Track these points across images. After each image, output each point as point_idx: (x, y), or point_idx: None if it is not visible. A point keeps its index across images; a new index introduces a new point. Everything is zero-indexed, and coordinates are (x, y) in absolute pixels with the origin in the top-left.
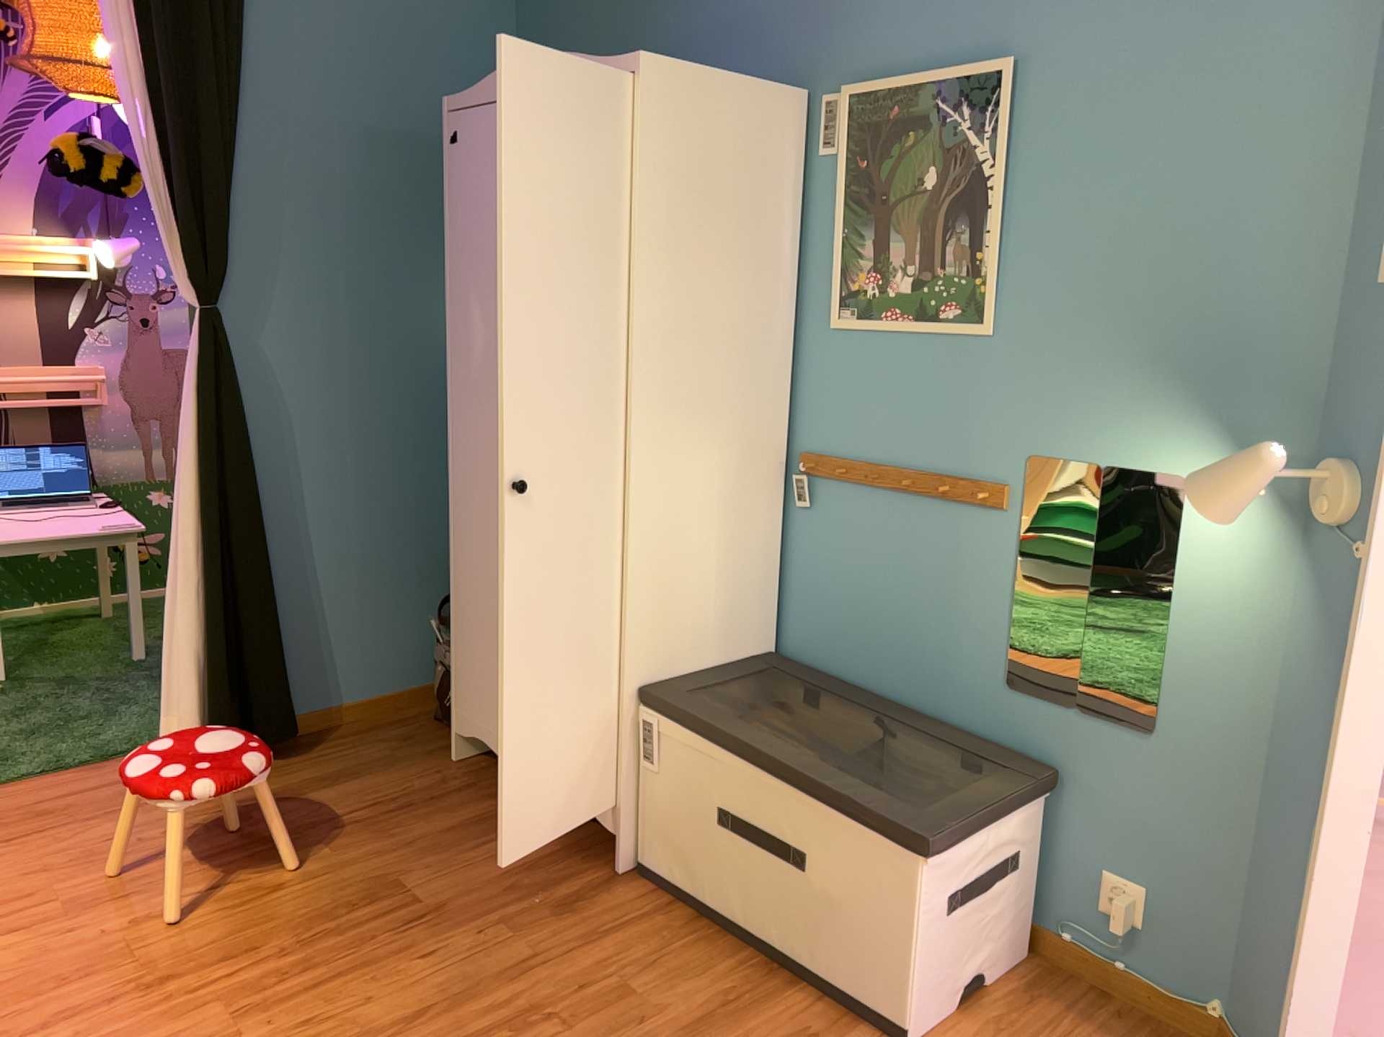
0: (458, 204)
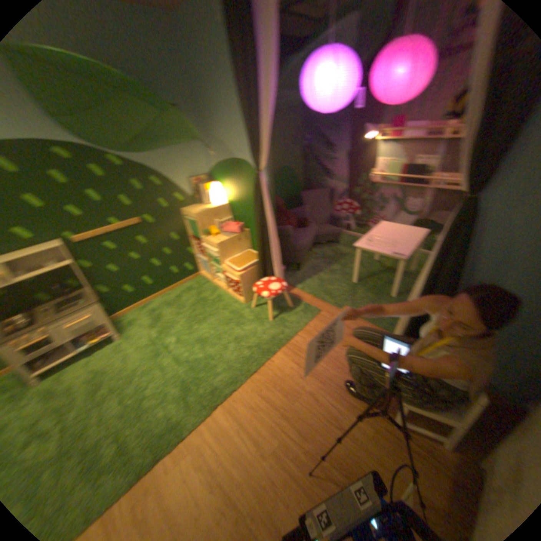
0: None
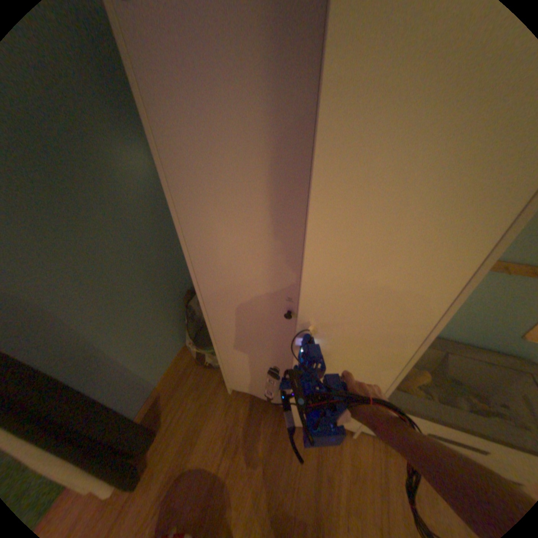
0: (164, 99)
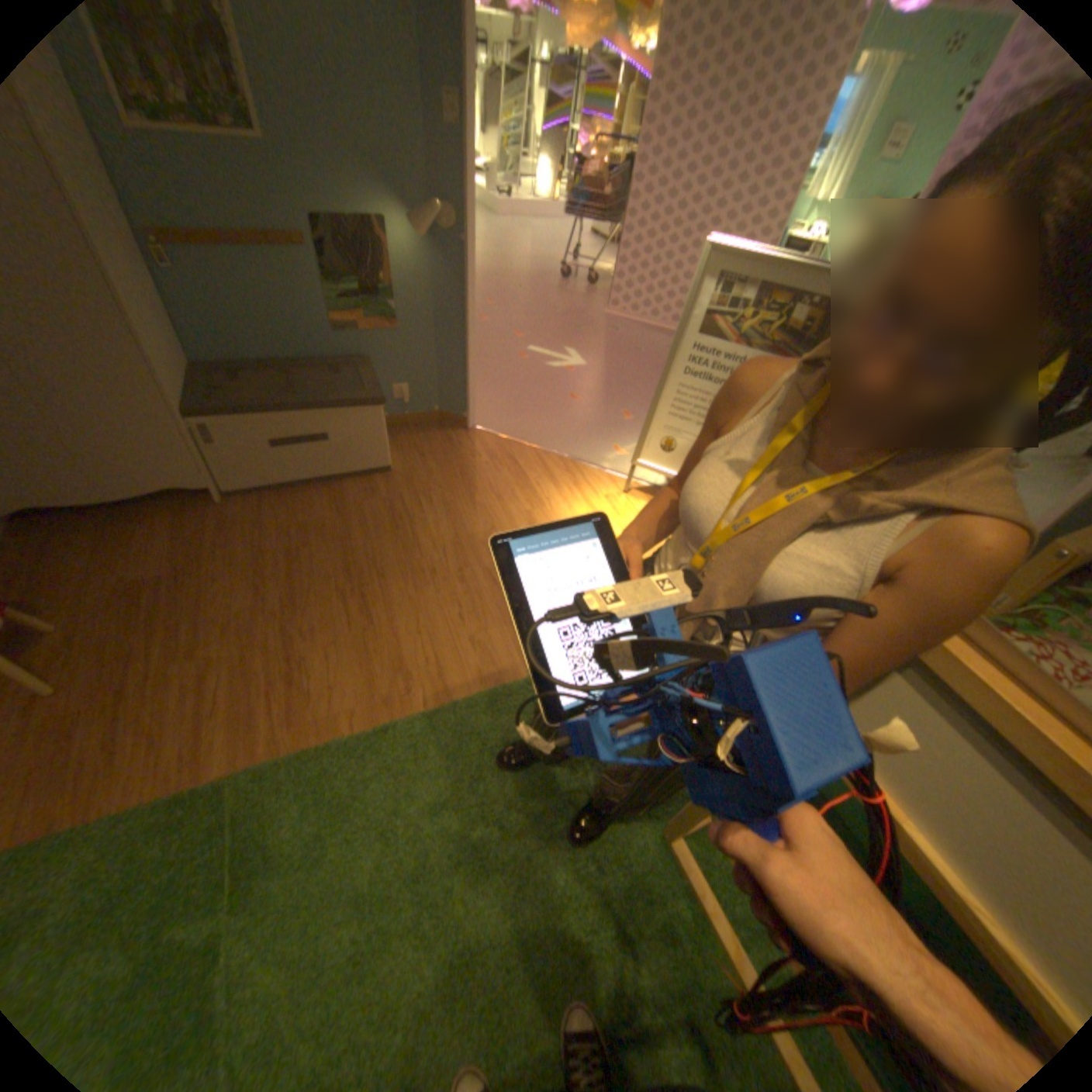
0: None
